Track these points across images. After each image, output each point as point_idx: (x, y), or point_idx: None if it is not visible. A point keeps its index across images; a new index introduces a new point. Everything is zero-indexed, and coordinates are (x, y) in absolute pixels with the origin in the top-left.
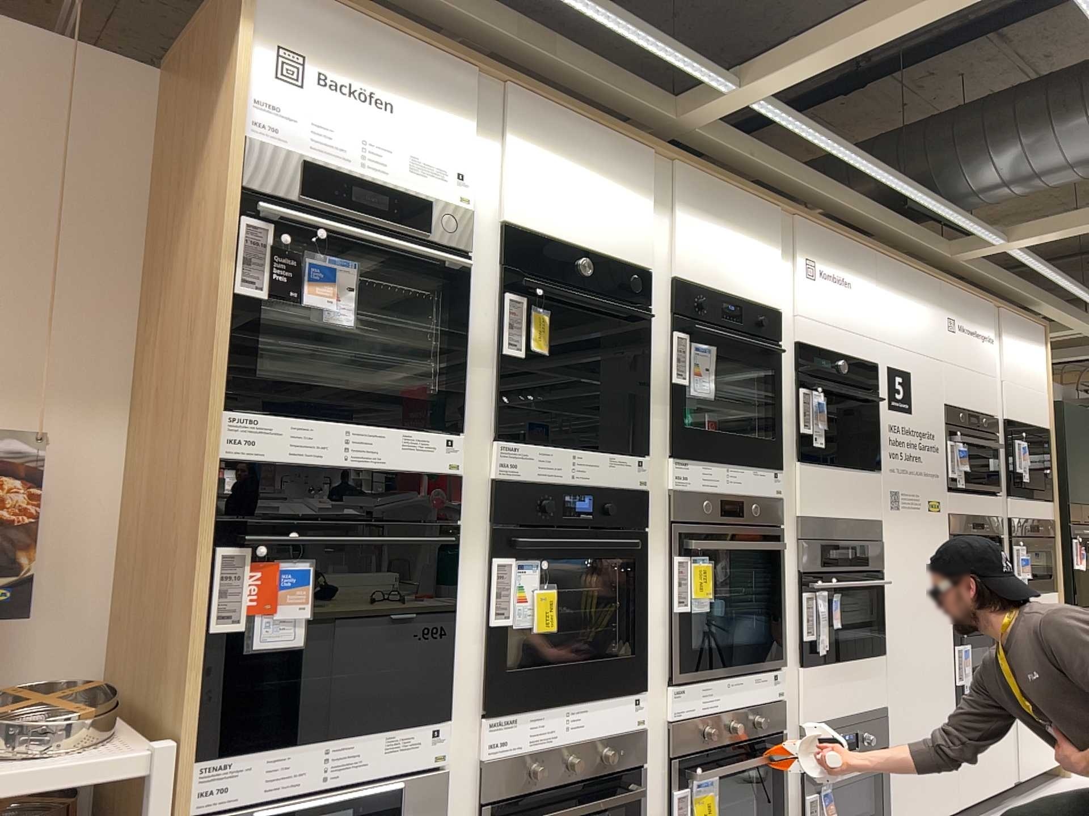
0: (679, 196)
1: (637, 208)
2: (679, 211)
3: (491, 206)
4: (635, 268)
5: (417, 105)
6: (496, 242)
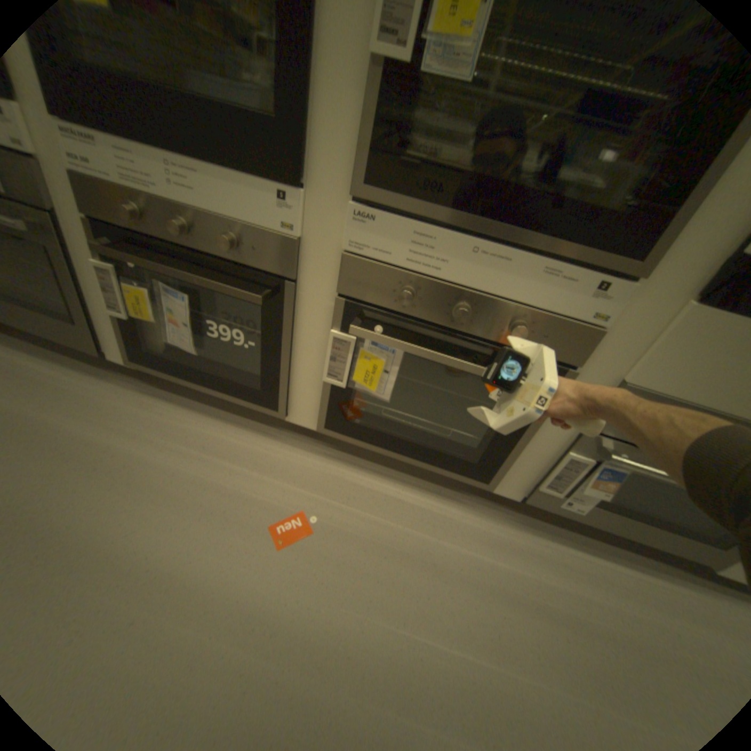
0: None
1: None
2: None
3: None
4: None
5: None
6: None
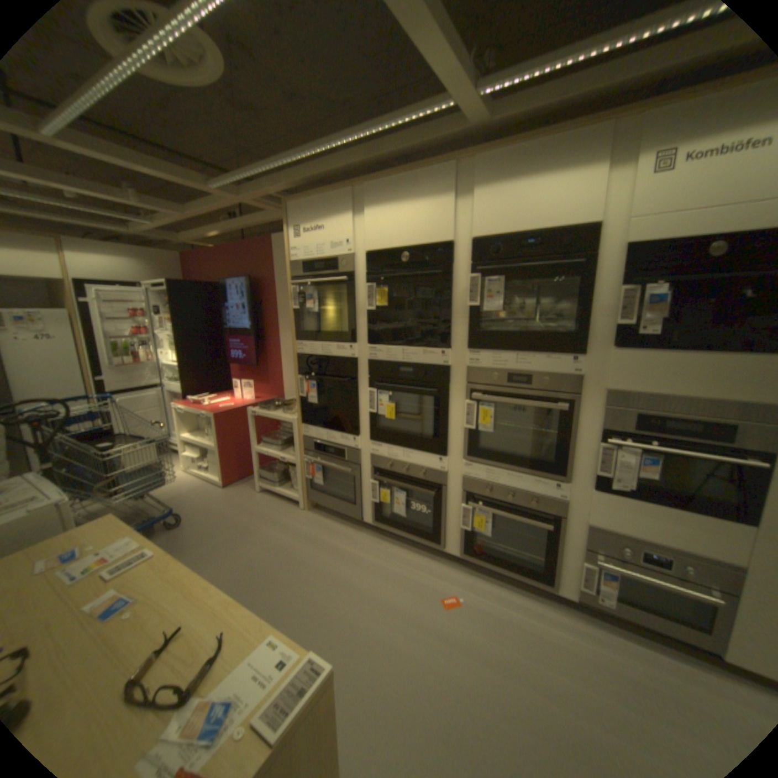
0: (482, 172)
1: (443, 201)
2: (481, 183)
3: (360, 244)
4: (443, 241)
5: (326, 216)
6: (364, 260)
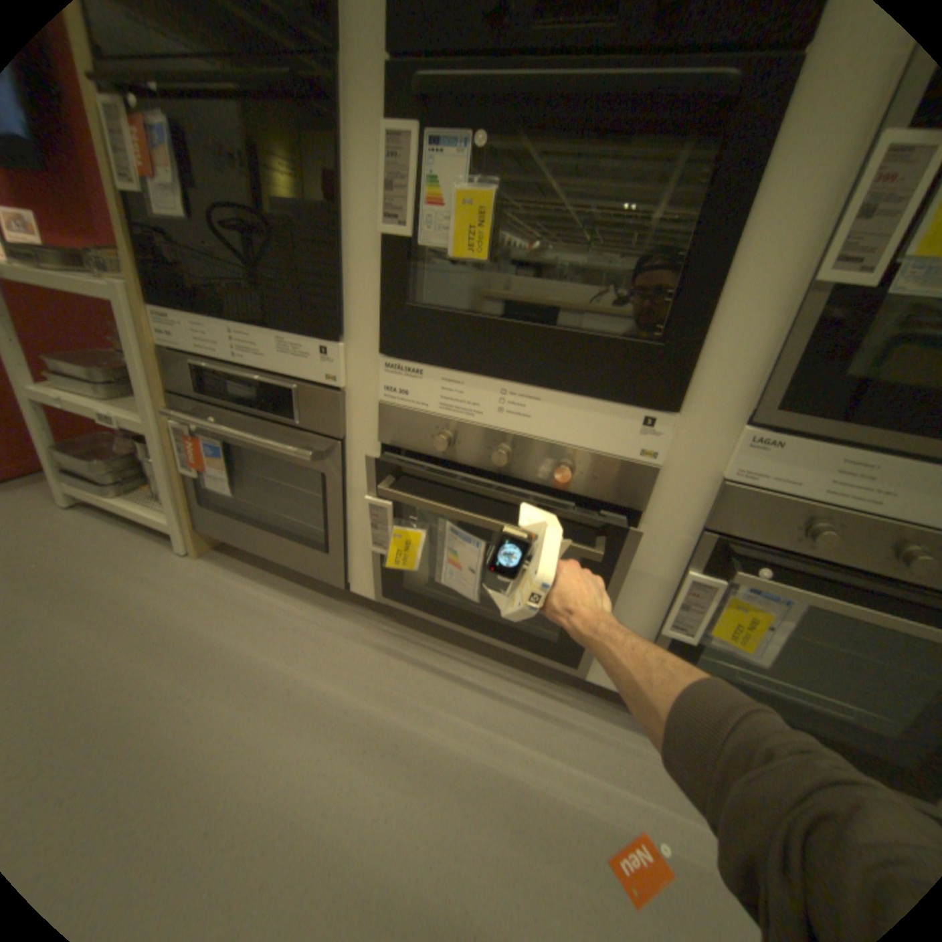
0: None
1: None
2: None
3: None
4: None
5: None
6: None
